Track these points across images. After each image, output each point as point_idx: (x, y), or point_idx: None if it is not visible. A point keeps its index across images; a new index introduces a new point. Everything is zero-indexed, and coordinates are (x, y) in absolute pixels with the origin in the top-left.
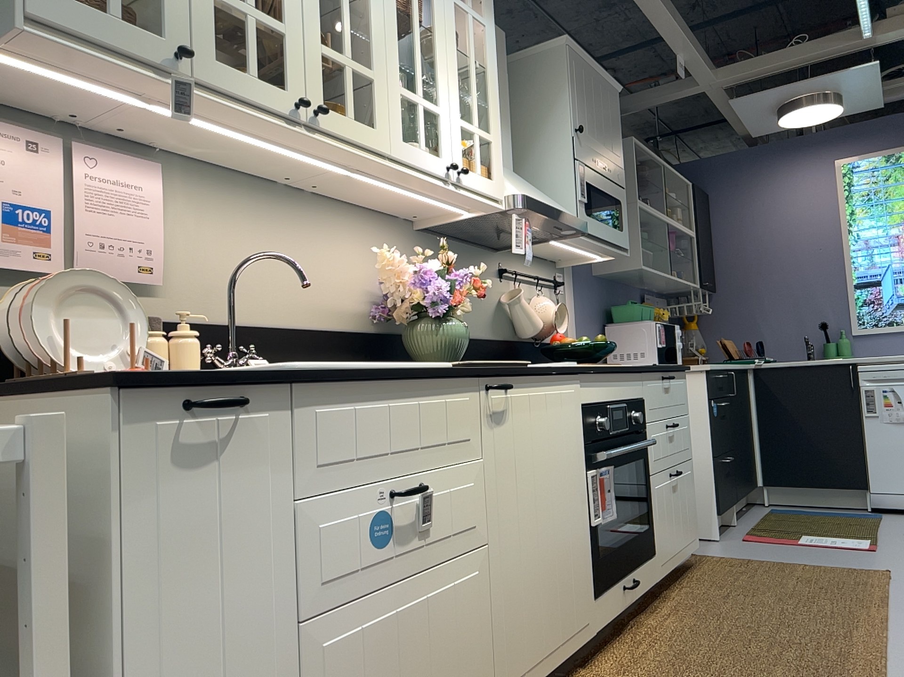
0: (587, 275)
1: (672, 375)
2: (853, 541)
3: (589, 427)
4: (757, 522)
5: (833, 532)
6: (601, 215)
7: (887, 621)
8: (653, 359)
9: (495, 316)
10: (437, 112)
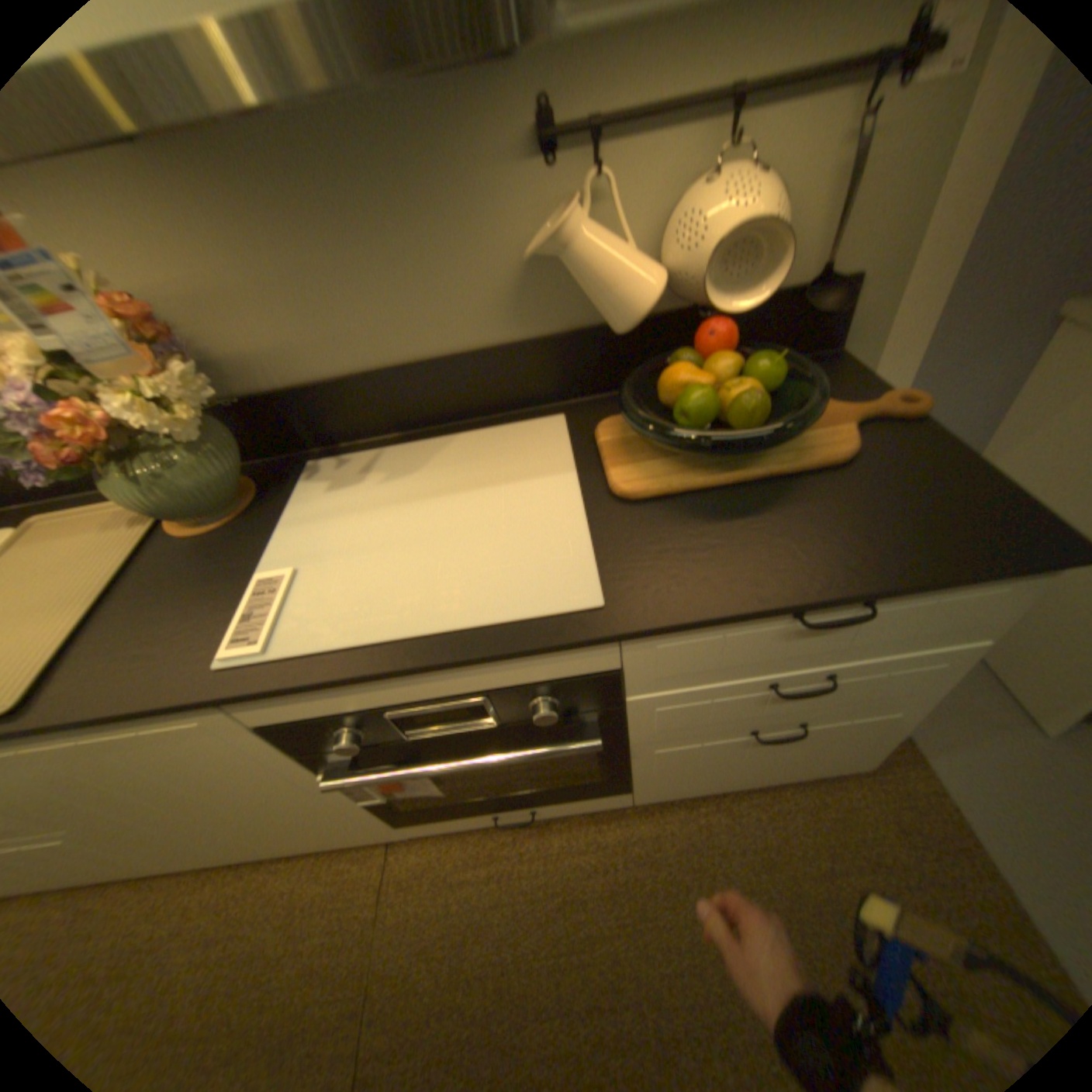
0: None
1: (878, 599)
2: None
3: (294, 743)
4: None
5: None
6: None
7: None
8: None
9: (513, 283)
10: None
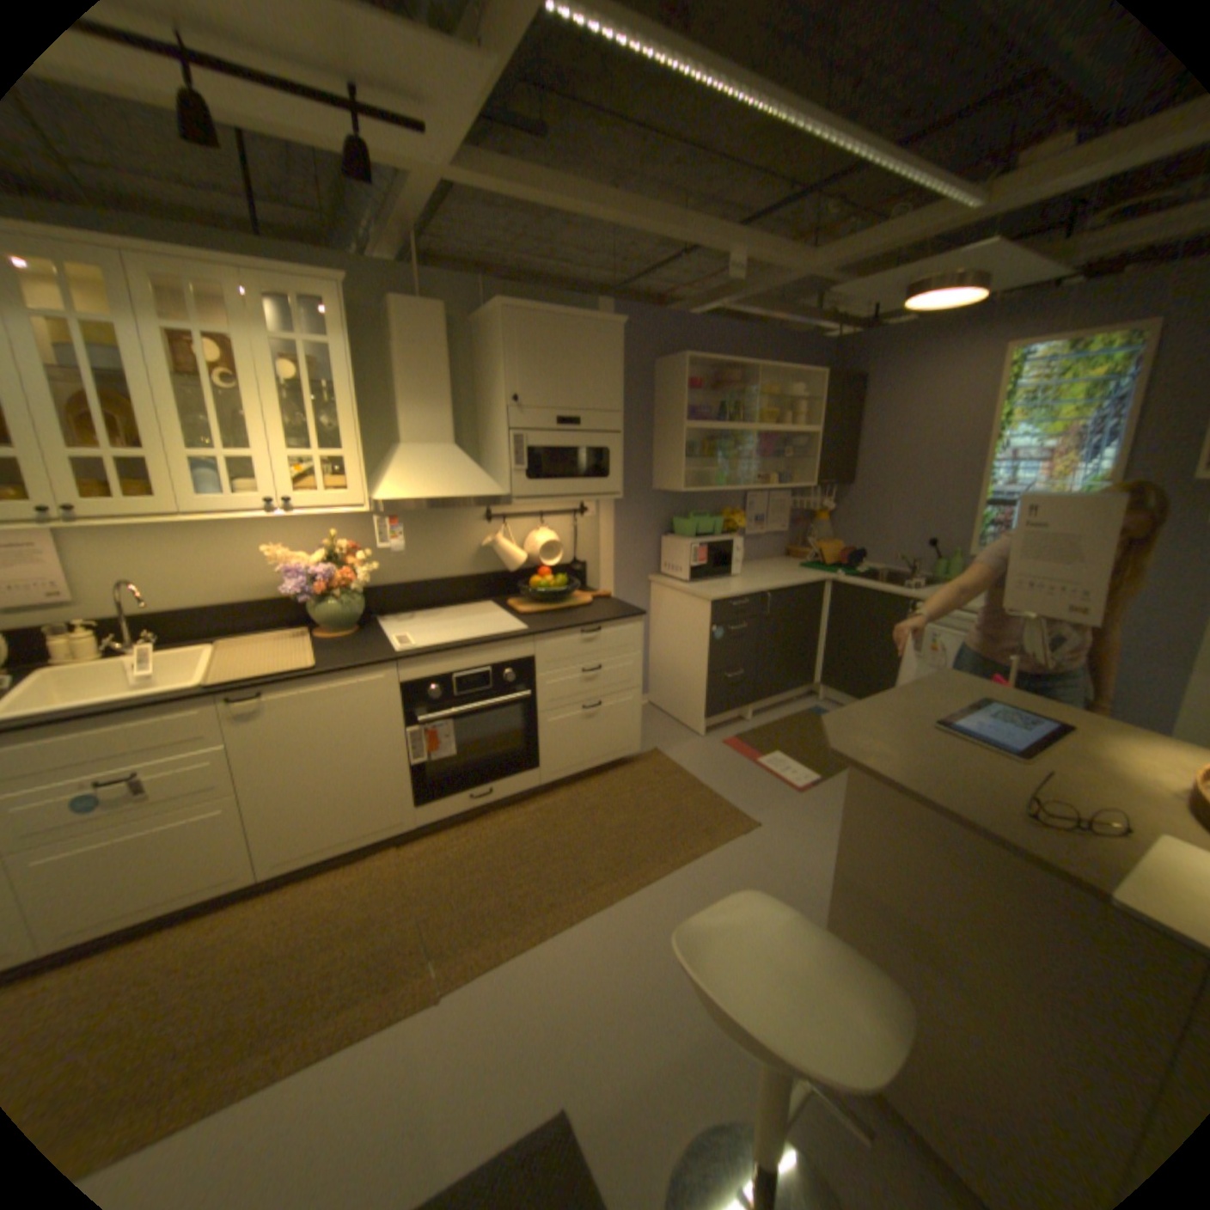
0: (638, 492)
1: (601, 627)
2: (803, 776)
3: (411, 697)
4: (770, 724)
5: (809, 757)
6: (568, 469)
7: (646, 885)
8: (688, 575)
9: (474, 556)
10: (248, 456)
